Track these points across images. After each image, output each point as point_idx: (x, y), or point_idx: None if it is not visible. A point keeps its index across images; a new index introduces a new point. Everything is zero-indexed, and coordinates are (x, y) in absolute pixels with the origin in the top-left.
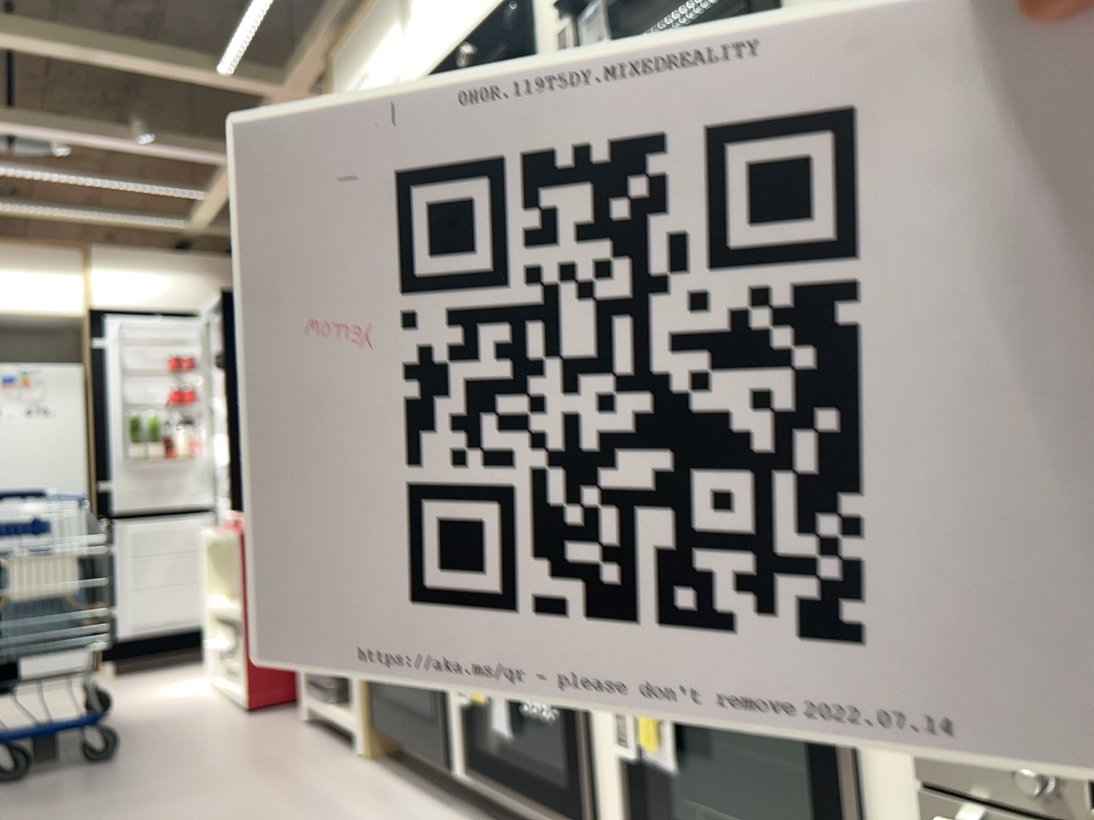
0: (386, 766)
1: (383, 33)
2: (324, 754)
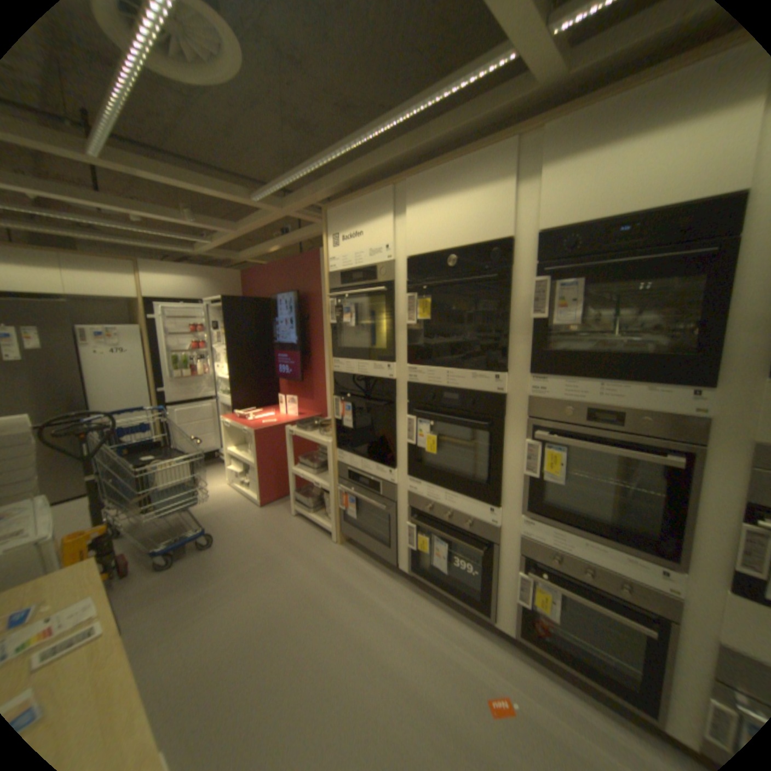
0: (350, 549)
1: (378, 216)
2: (316, 541)
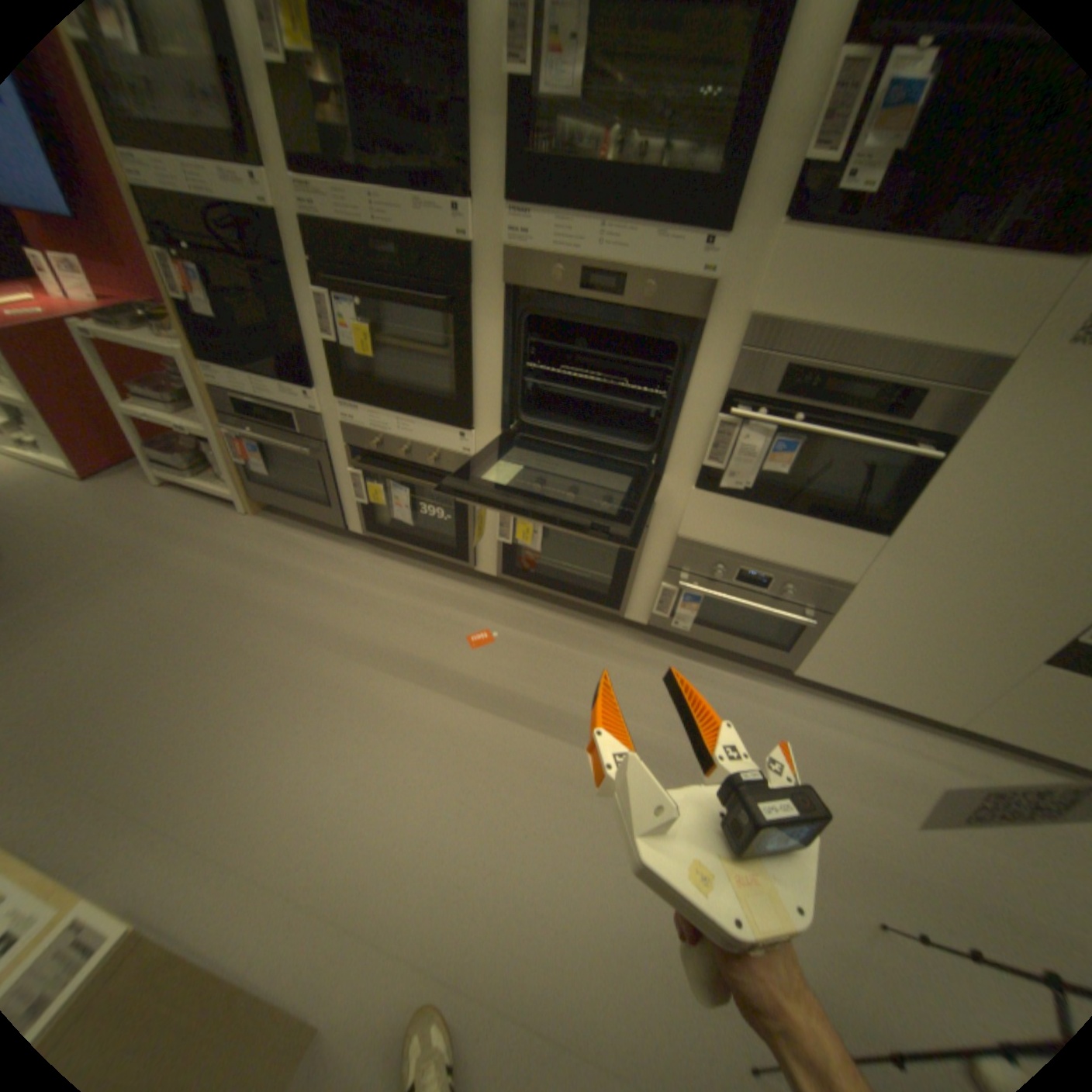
0: (271, 520)
1: None
2: (209, 516)
